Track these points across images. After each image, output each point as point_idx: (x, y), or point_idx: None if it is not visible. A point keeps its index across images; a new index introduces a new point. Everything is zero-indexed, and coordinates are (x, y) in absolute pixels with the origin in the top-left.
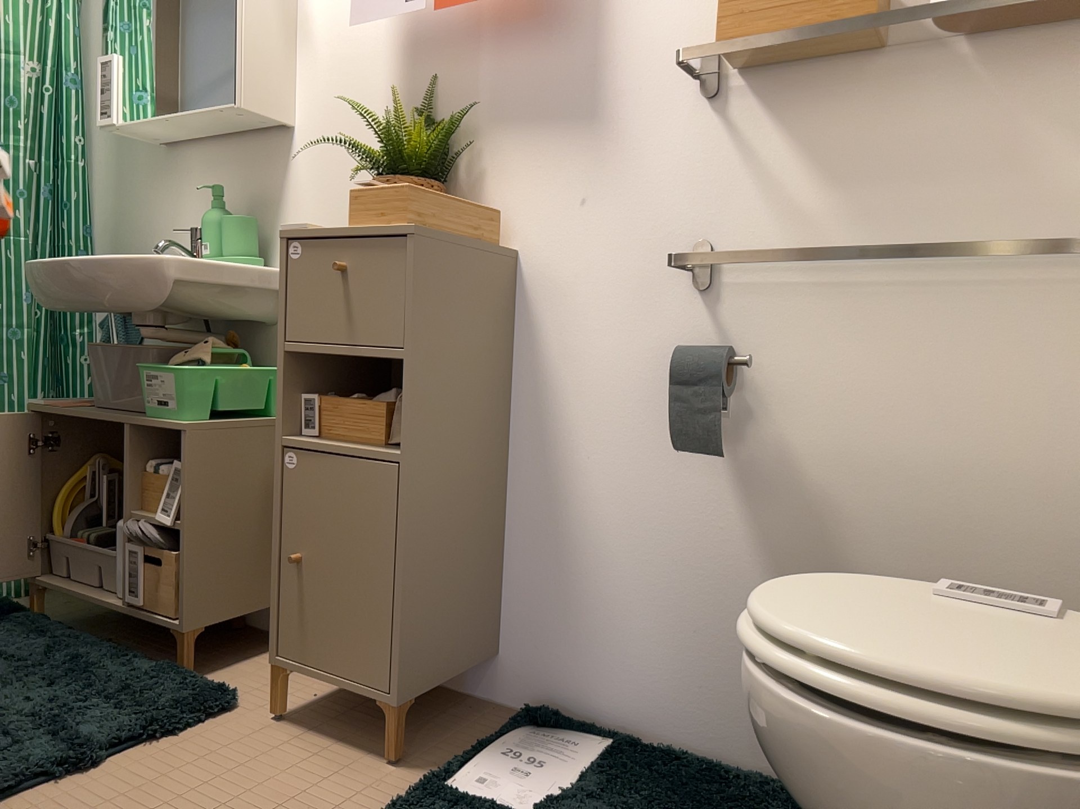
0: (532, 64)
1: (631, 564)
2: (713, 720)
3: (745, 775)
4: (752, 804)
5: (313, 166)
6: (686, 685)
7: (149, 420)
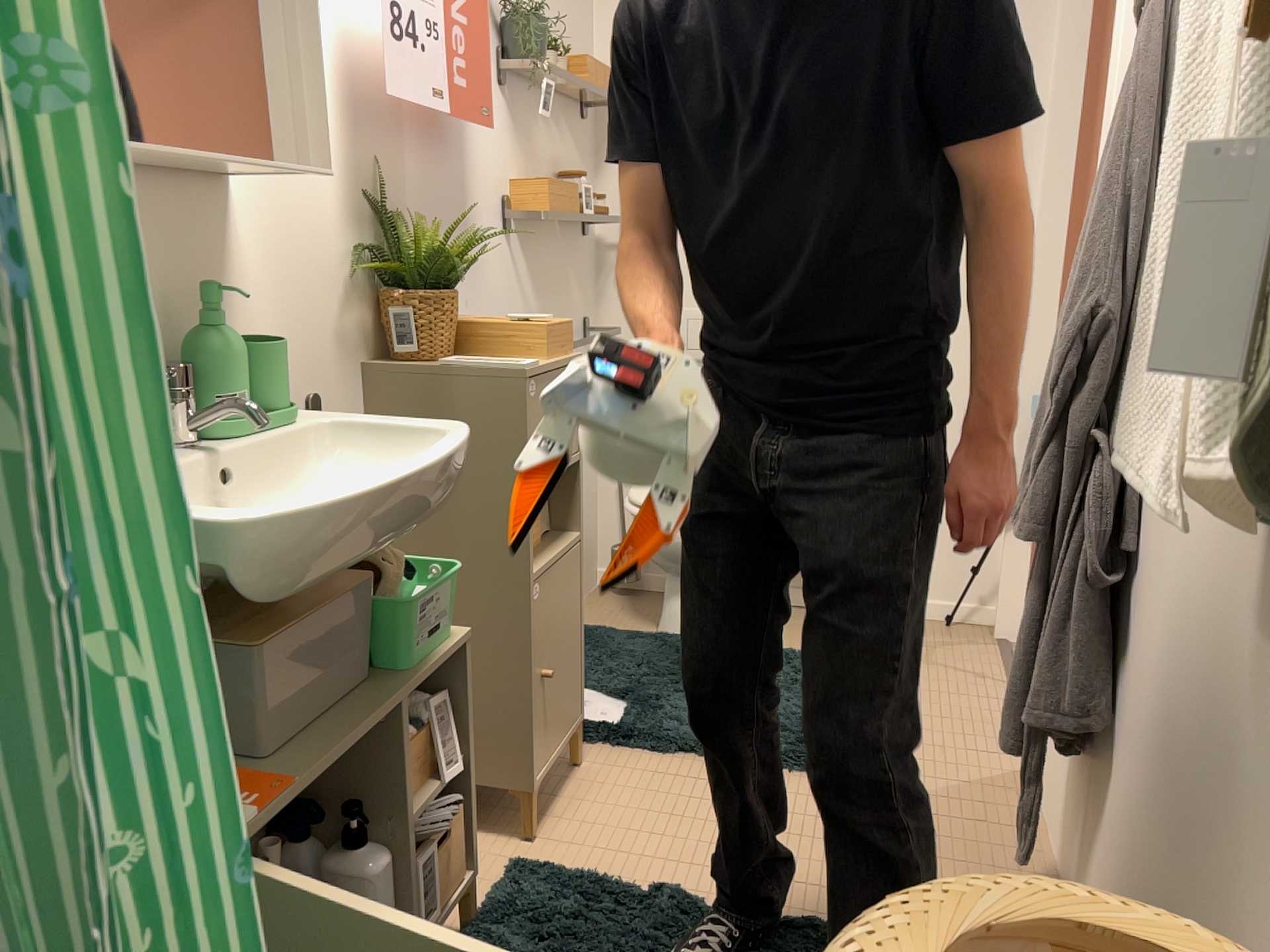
0: (440, 180)
1: None
2: None
3: None
4: (587, 642)
5: (274, 251)
6: None
7: (437, 657)
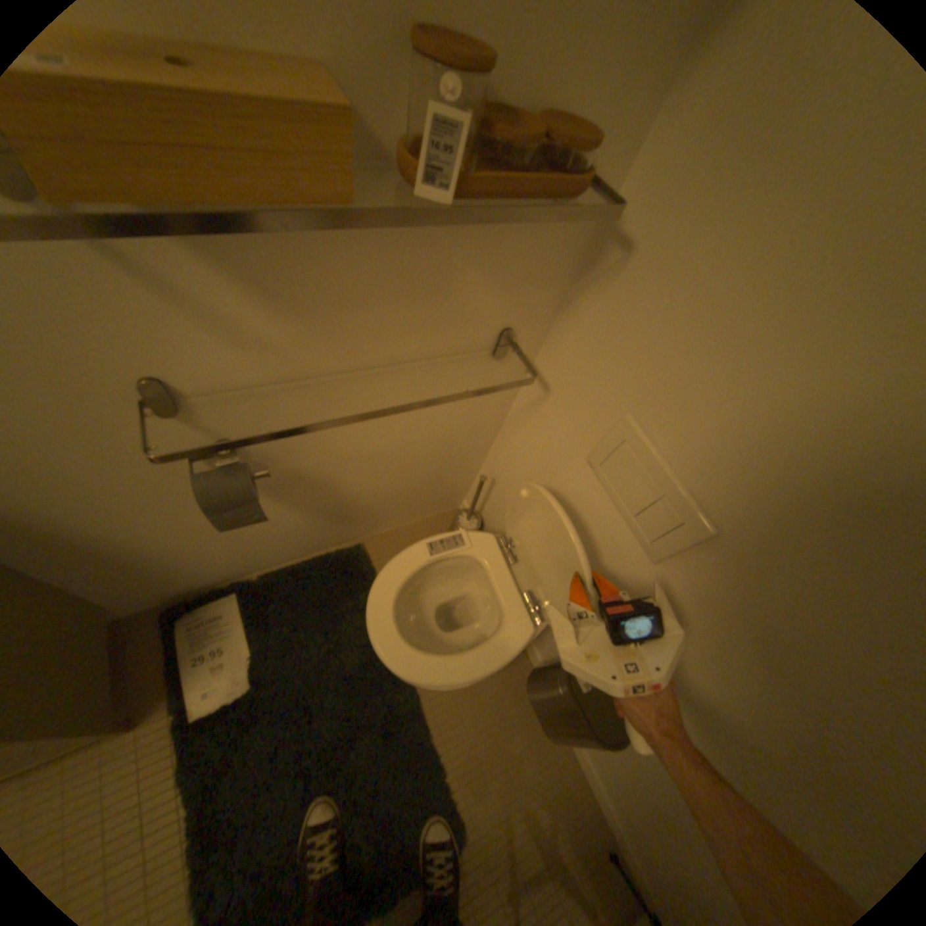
0: None
1: (195, 544)
2: (282, 554)
3: (310, 565)
4: (328, 585)
5: None
6: (261, 555)
7: None
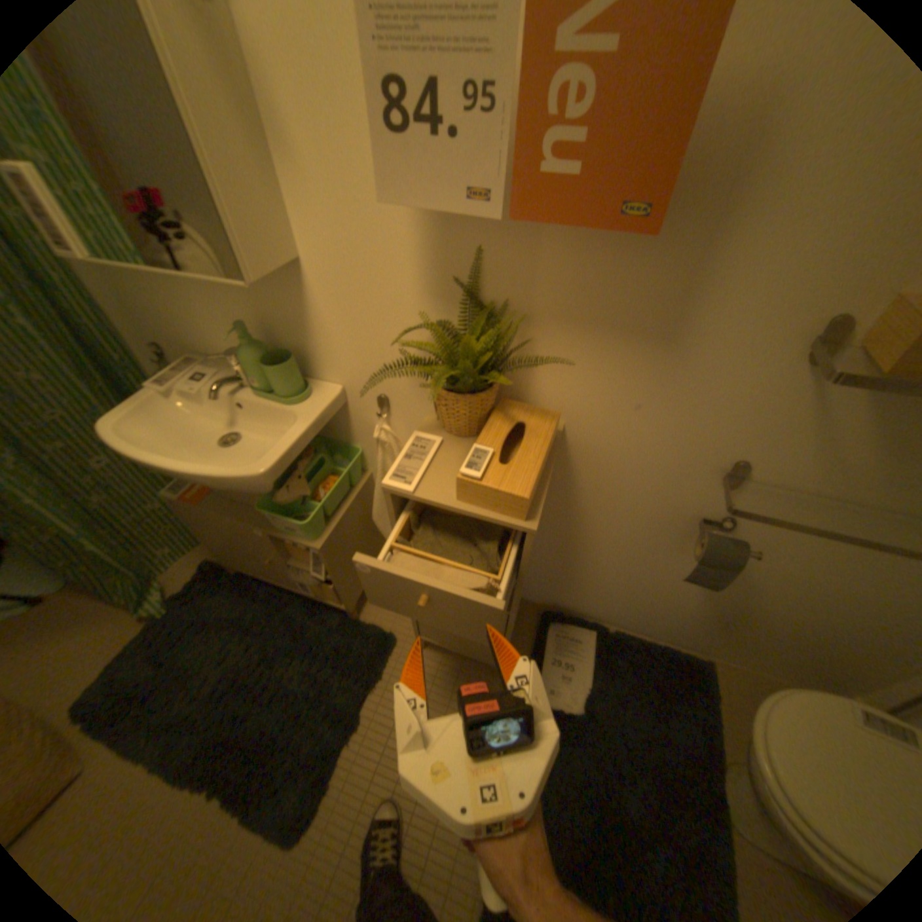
0: (612, 266)
1: (618, 579)
2: (649, 626)
3: (664, 651)
4: (676, 680)
5: (334, 304)
6: (637, 616)
7: (284, 538)
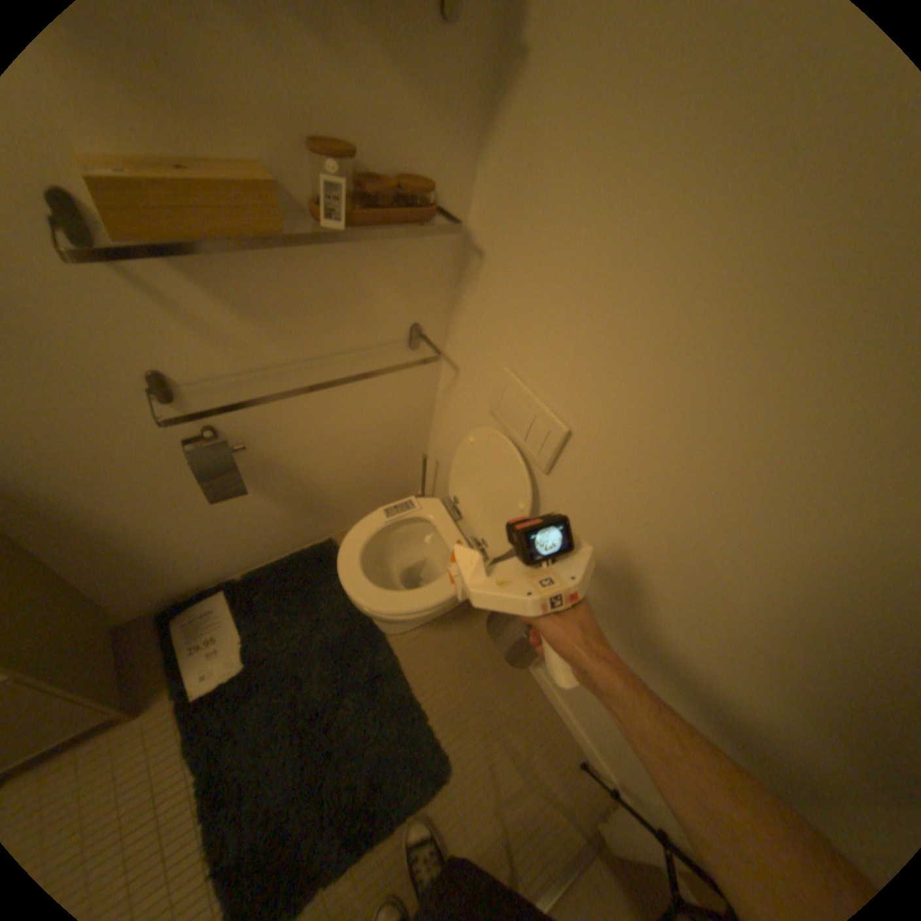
0: None
1: (186, 536)
2: (262, 551)
3: (288, 560)
4: (306, 574)
5: None
6: (243, 551)
7: None
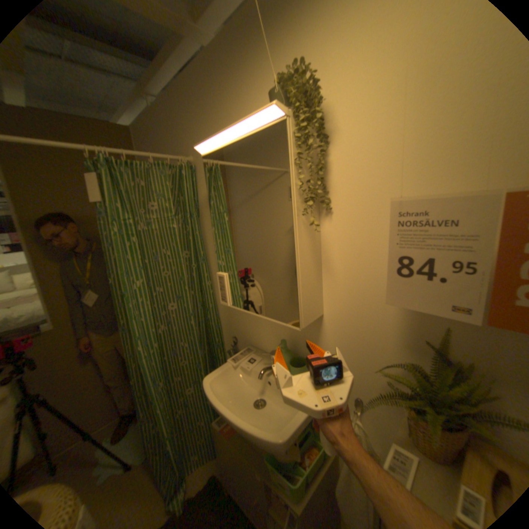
0: None
1: None
2: None
3: None
4: None
5: (338, 339)
6: None
7: (275, 490)
